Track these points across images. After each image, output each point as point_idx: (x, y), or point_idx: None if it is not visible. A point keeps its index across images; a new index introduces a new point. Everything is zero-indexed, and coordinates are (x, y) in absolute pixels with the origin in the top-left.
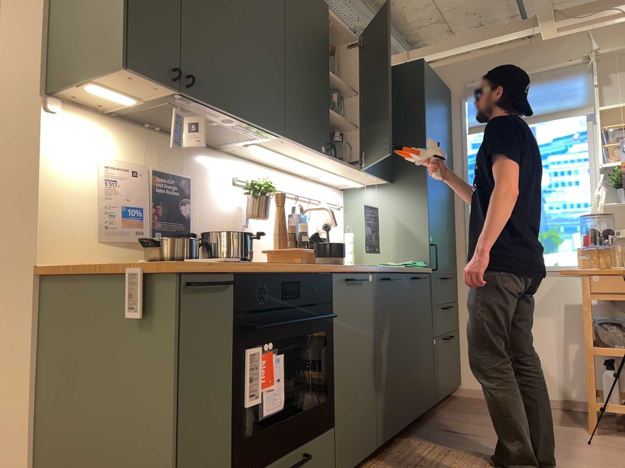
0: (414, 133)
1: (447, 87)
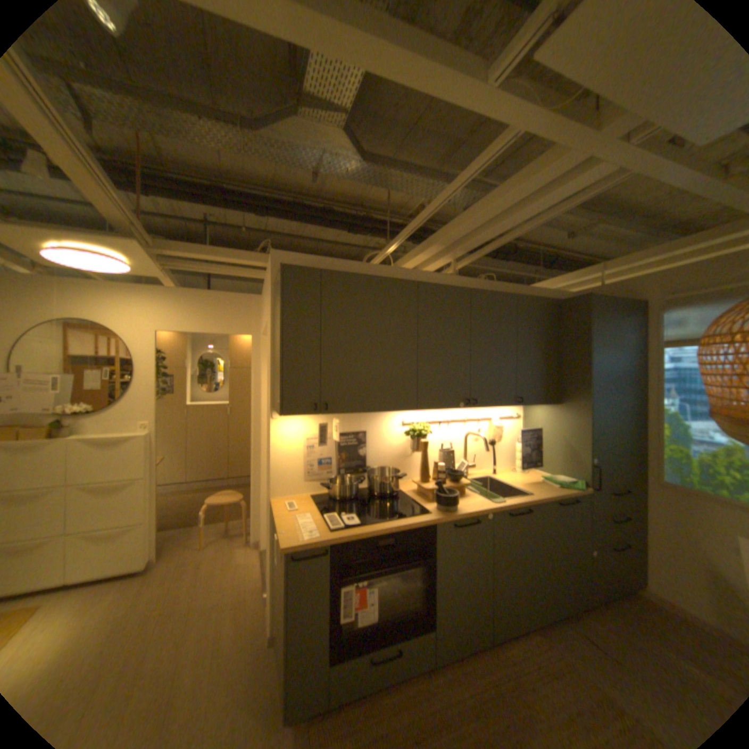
0: (580, 362)
1: (644, 297)
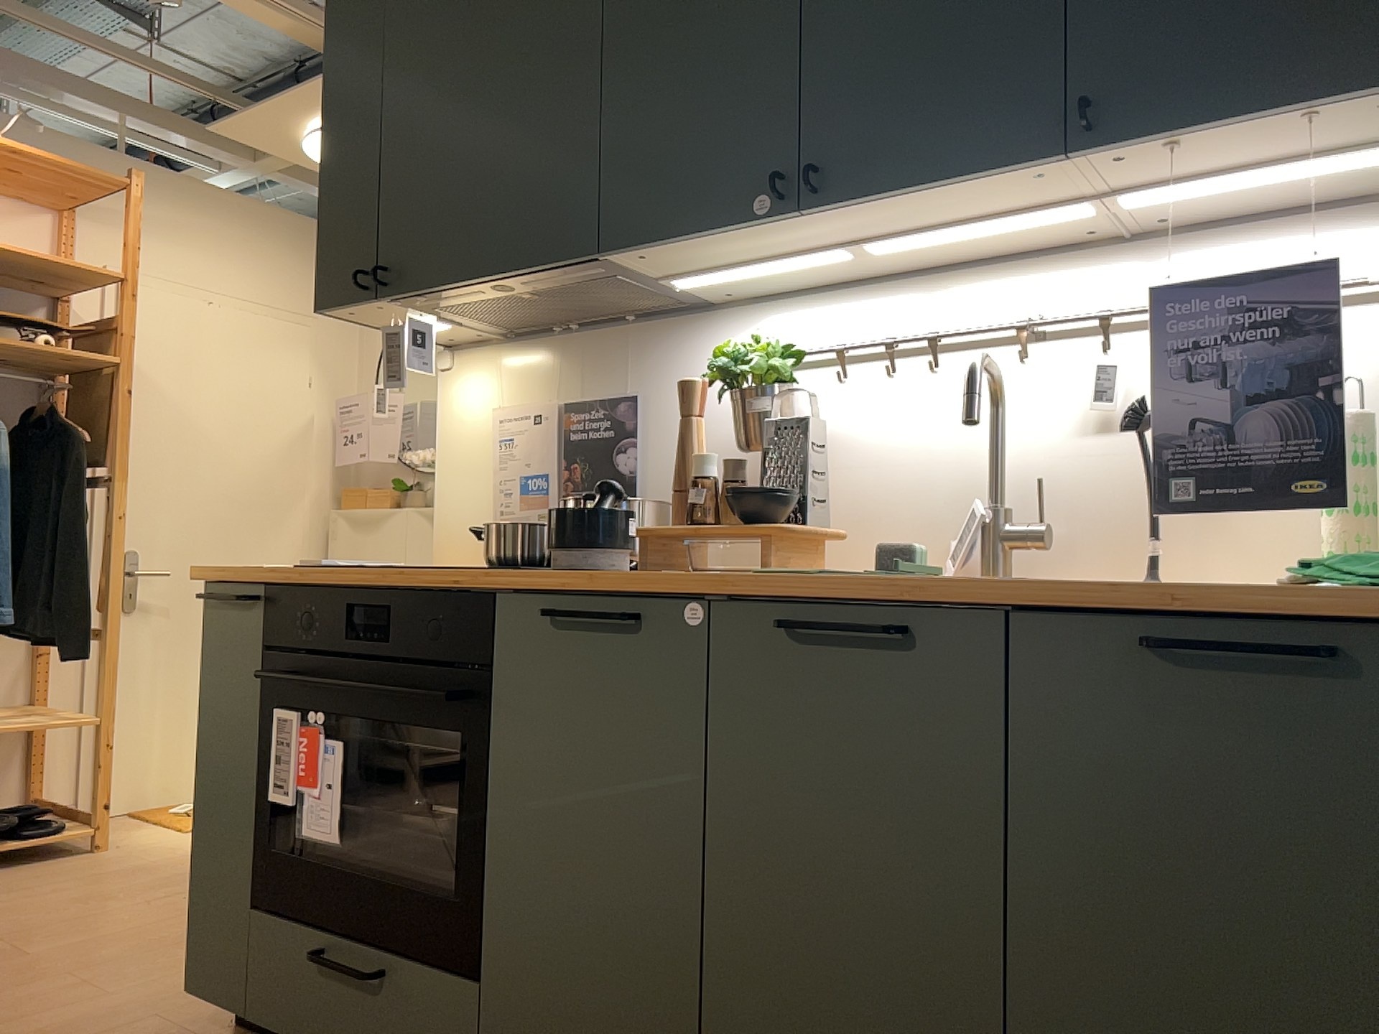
0: None
1: None
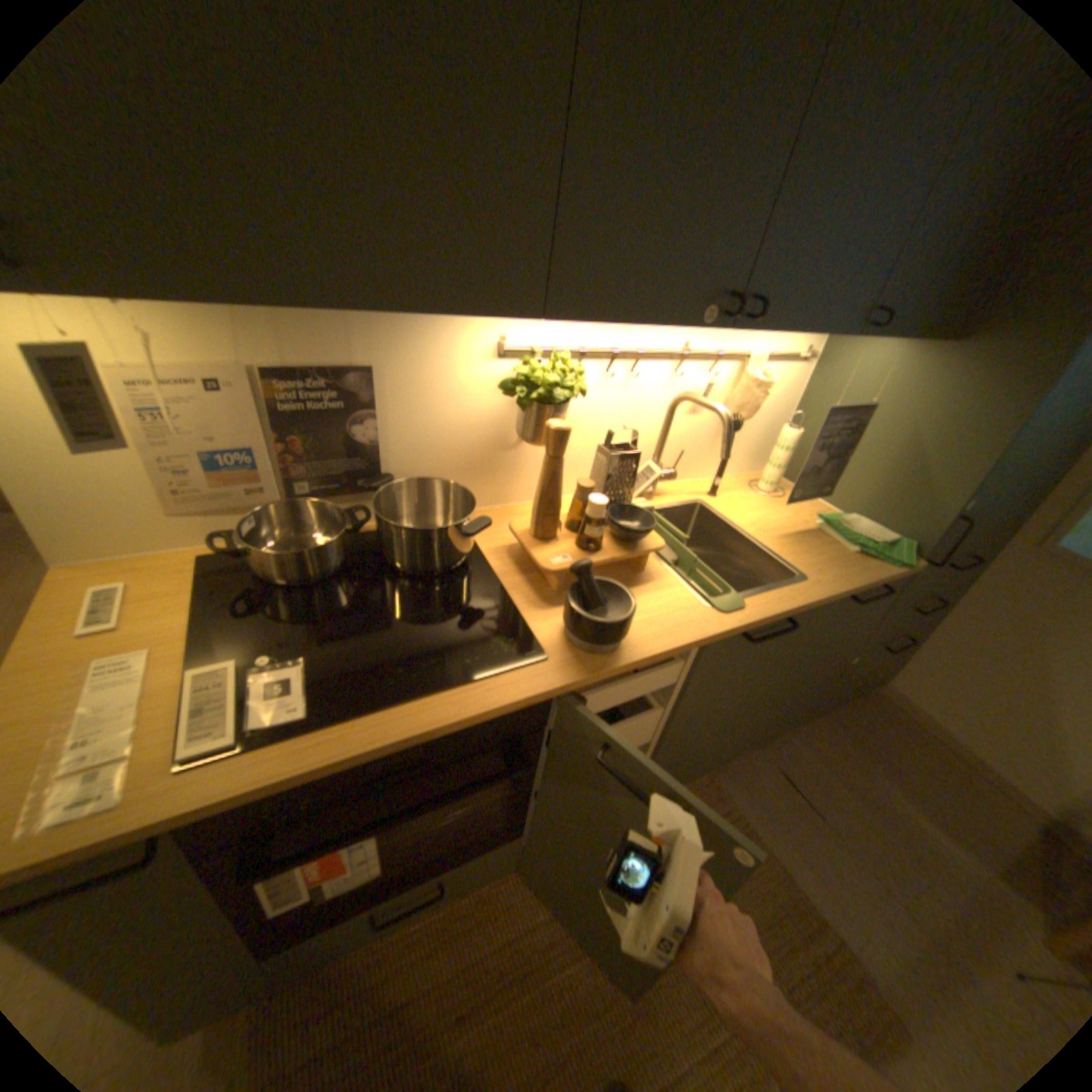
0: None
1: None
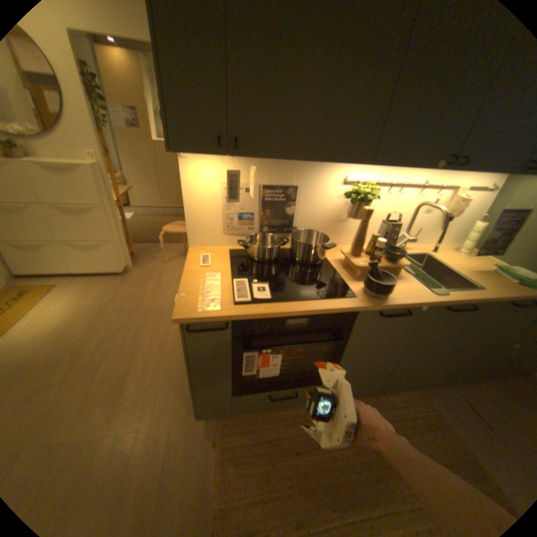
0: None
1: None
